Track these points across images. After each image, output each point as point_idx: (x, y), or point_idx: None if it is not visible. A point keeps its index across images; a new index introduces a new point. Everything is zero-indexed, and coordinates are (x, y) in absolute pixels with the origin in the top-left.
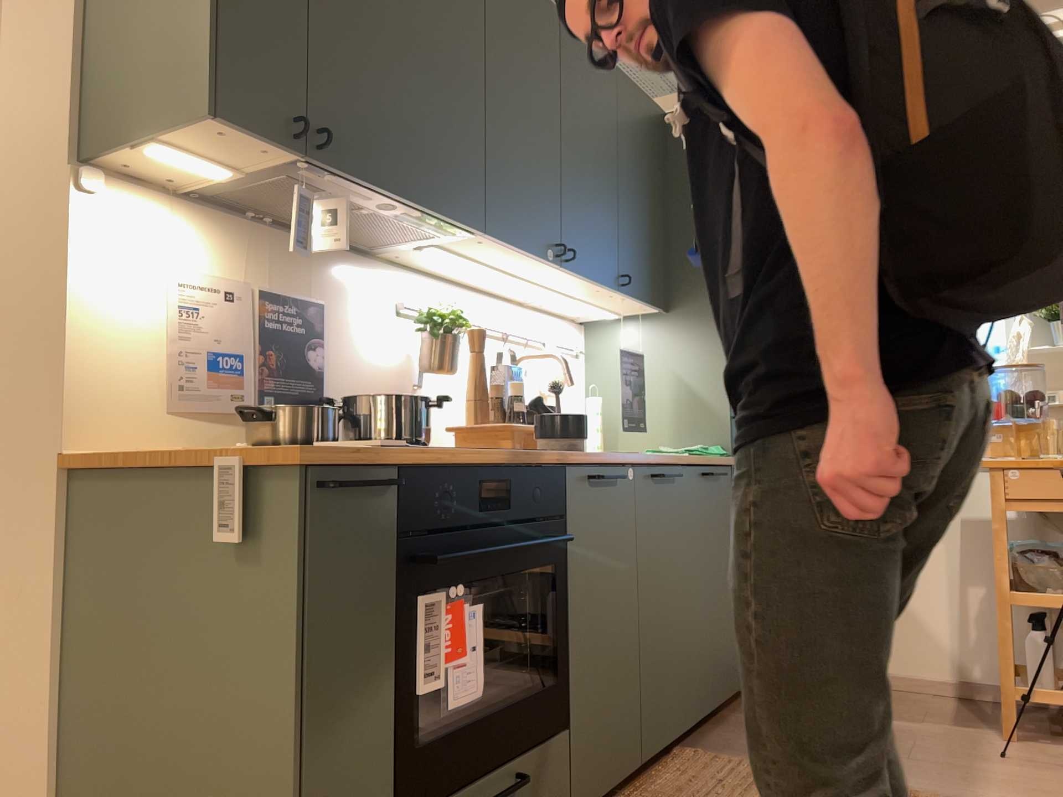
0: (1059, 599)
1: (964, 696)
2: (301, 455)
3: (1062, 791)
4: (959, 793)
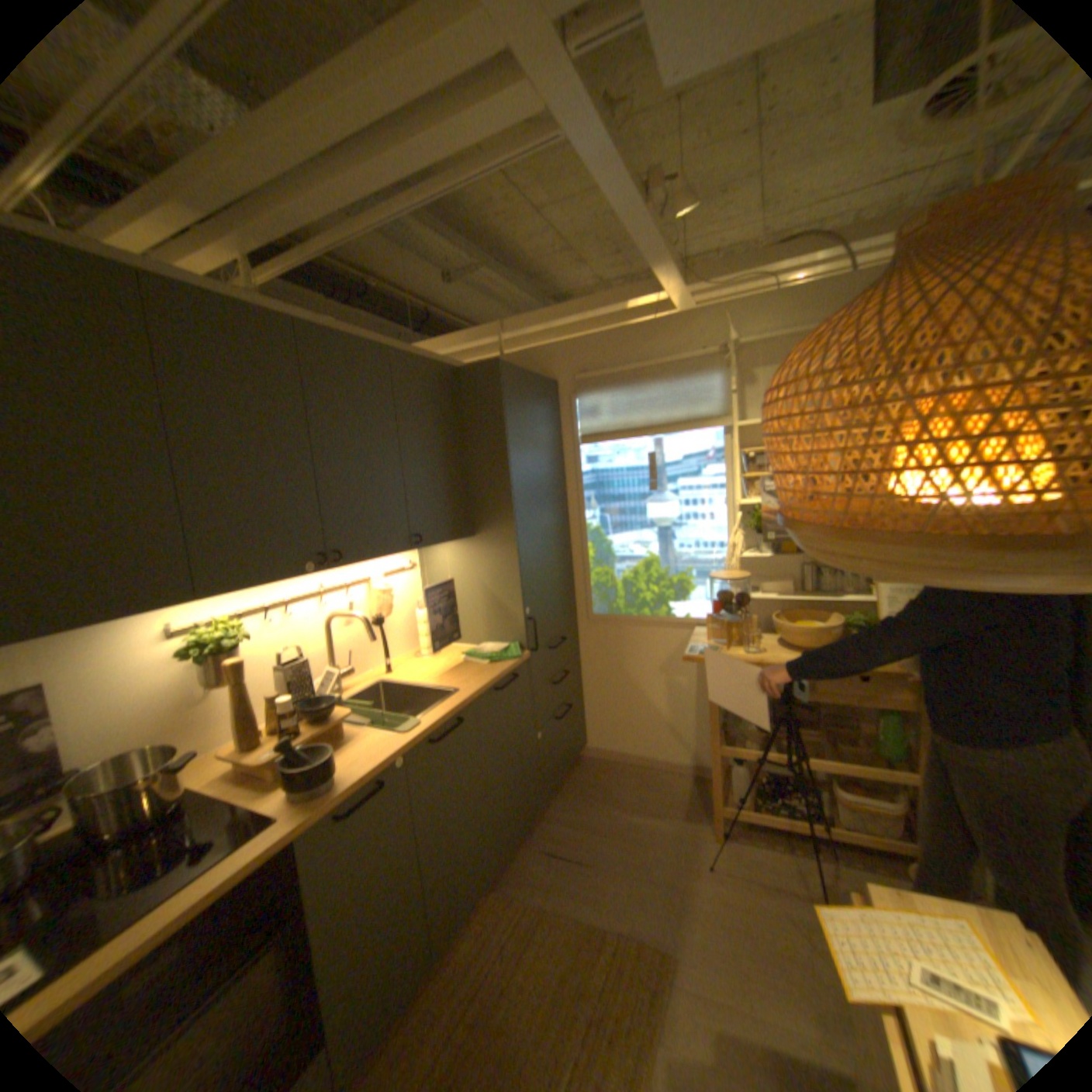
0: (752, 755)
1: (697, 778)
2: None
3: (743, 924)
4: (671, 938)
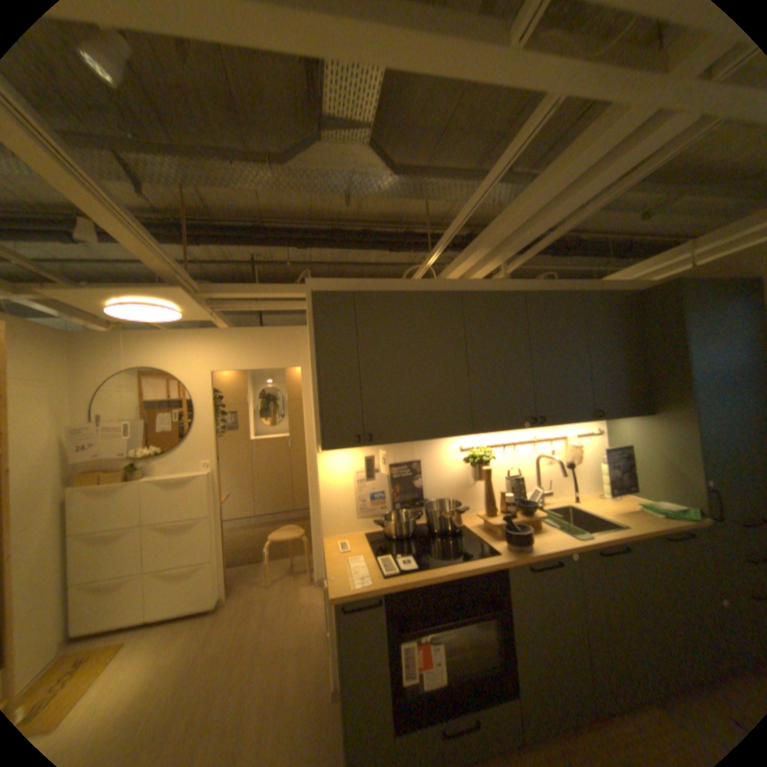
0: None
1: None
2: (331, 603)
3: None
4: None
